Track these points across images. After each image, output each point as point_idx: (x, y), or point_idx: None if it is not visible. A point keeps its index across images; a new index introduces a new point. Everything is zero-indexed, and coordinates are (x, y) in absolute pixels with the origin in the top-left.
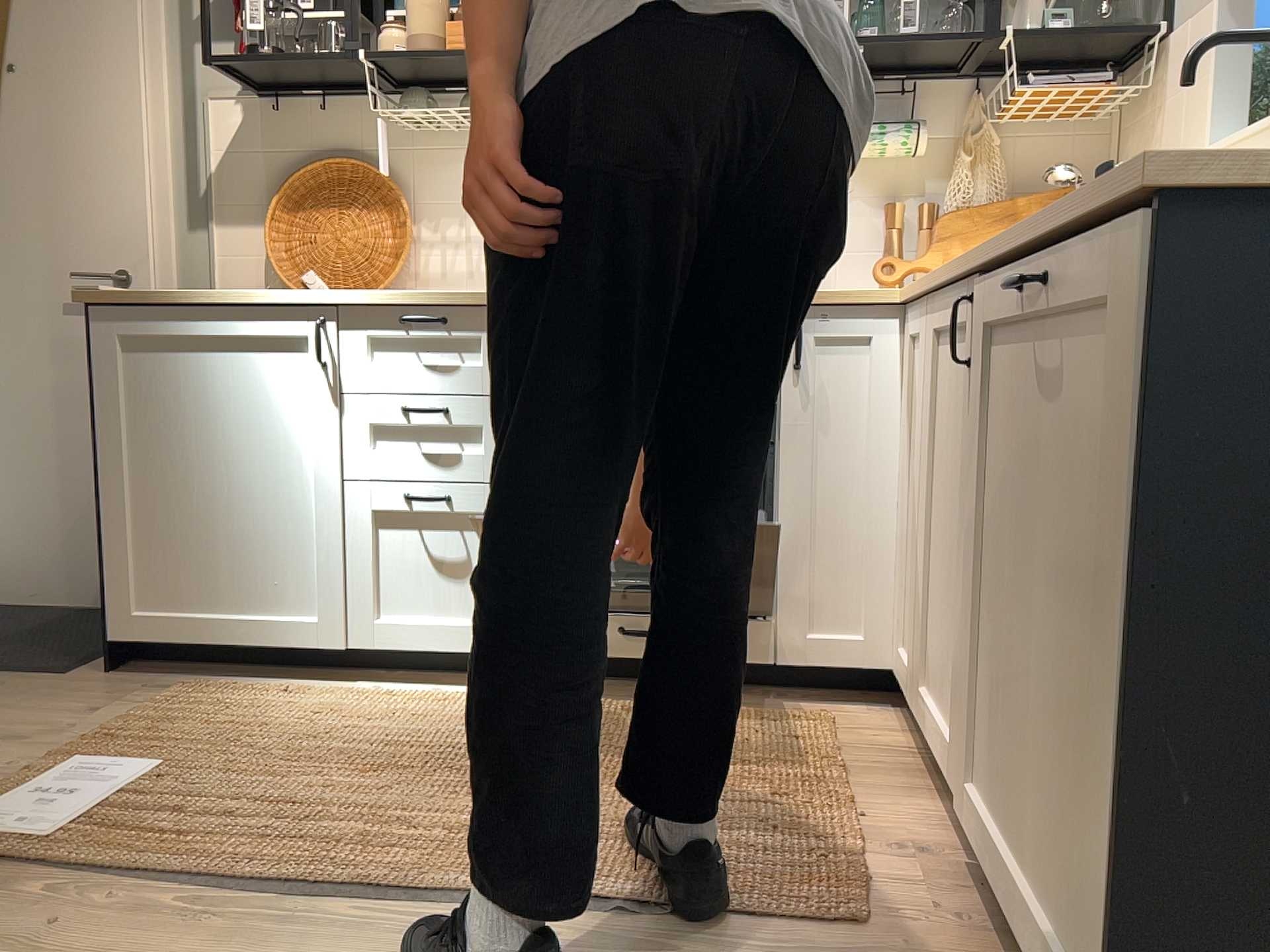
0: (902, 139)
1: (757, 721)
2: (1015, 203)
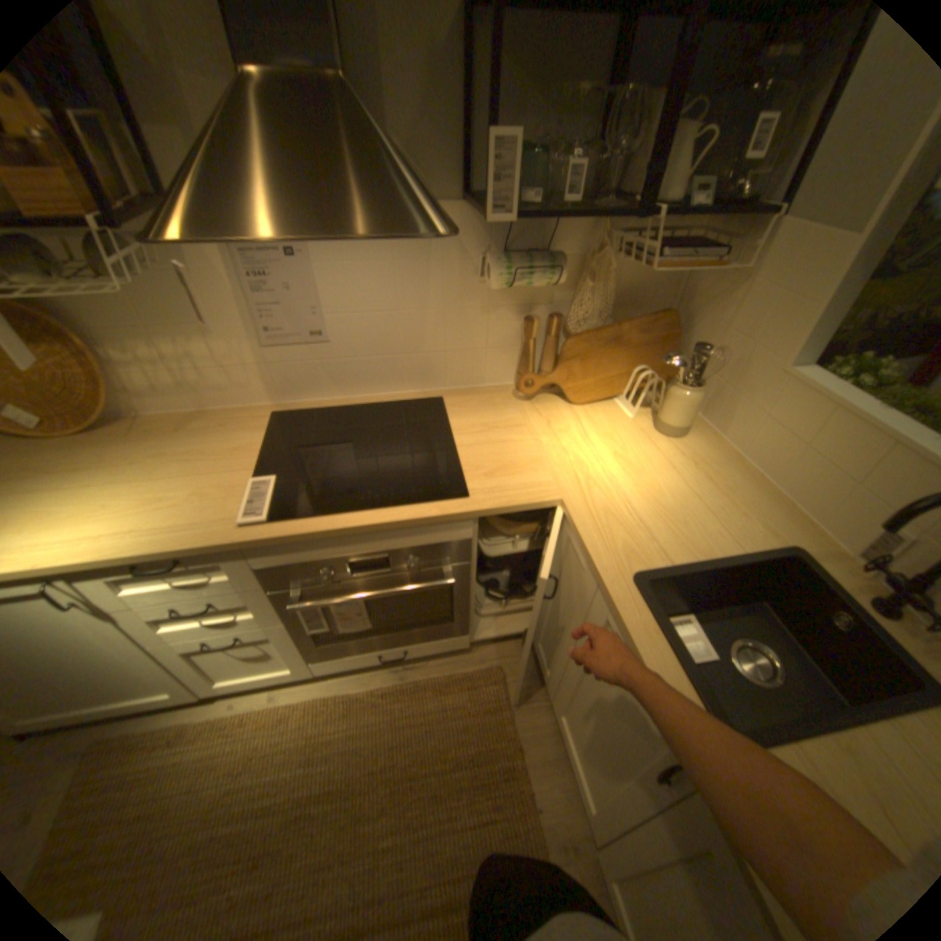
0: (548, 279)
1: (463, 692)
2: (621, 325)
